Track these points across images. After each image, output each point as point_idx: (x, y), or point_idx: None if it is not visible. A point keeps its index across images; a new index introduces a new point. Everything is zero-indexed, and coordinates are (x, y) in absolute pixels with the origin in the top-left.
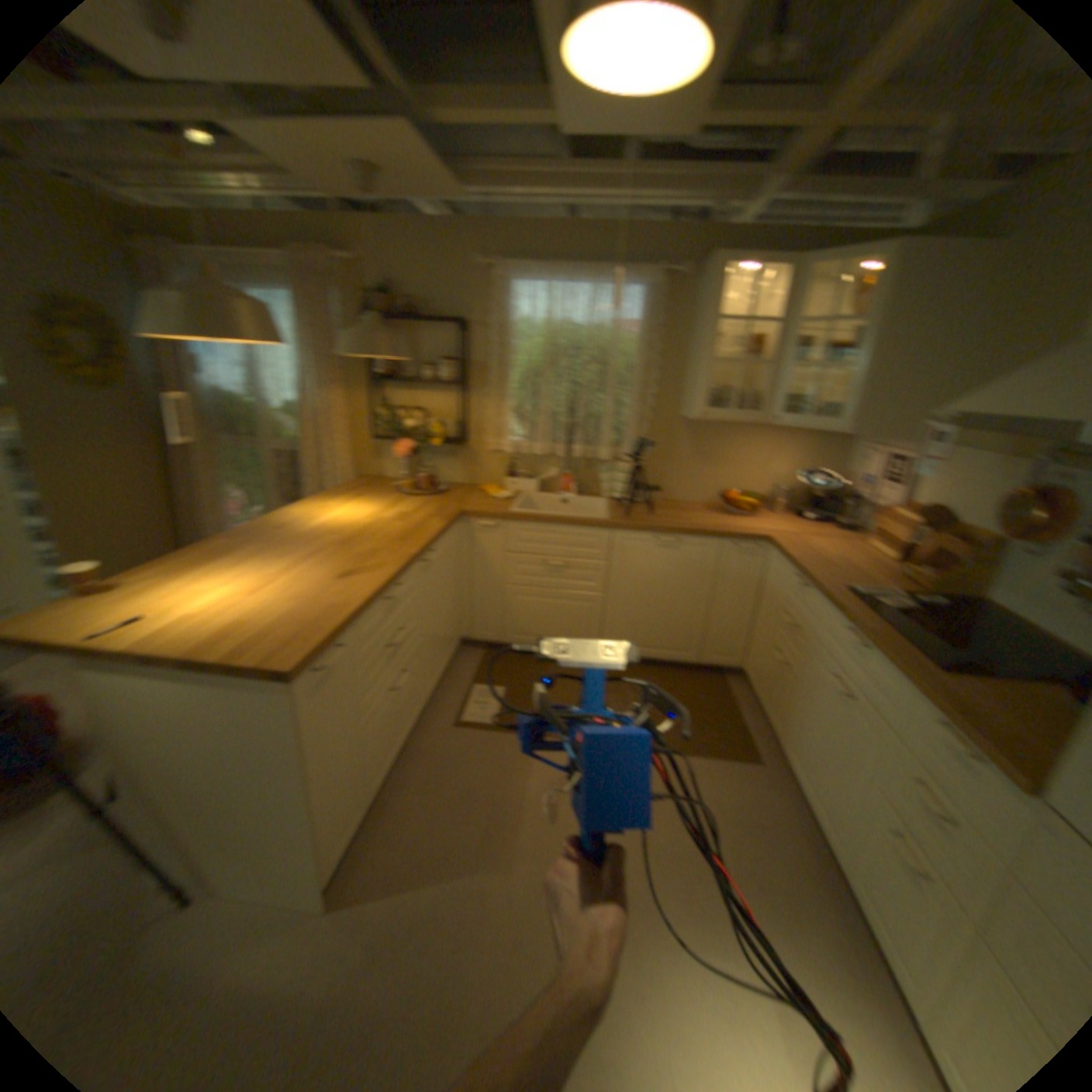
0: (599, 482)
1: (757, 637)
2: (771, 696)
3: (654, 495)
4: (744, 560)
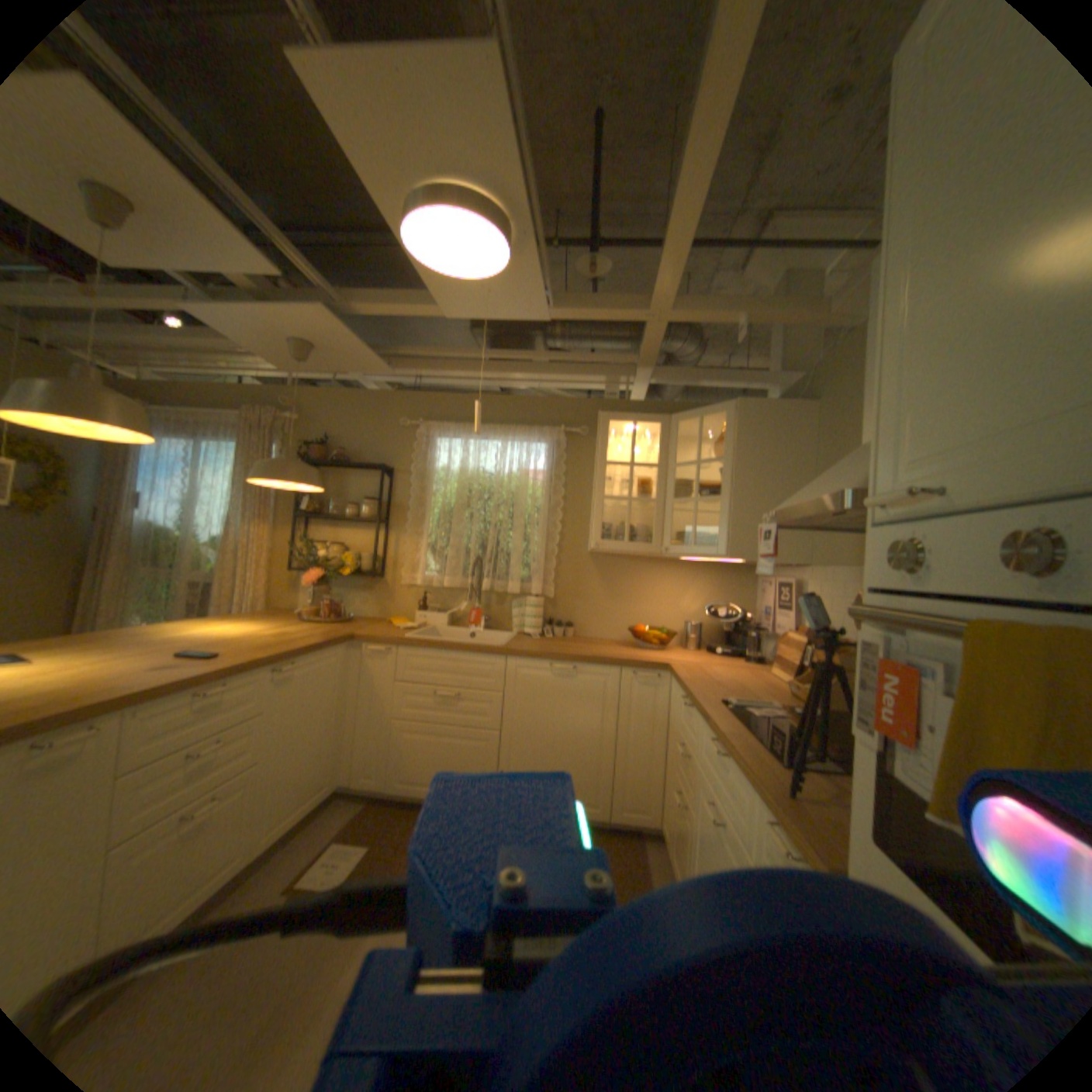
0: (513, 616)
1: (669, 786)
2: (679, 858)
3: (569, 631)
4: (648, 693)
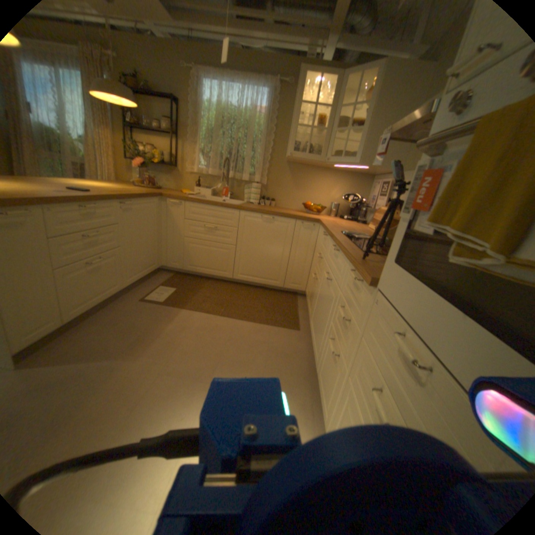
0: (245, 194)
1: (310, 273)
2: (310, 299)
3: (272, 203)
4: (307, 233)
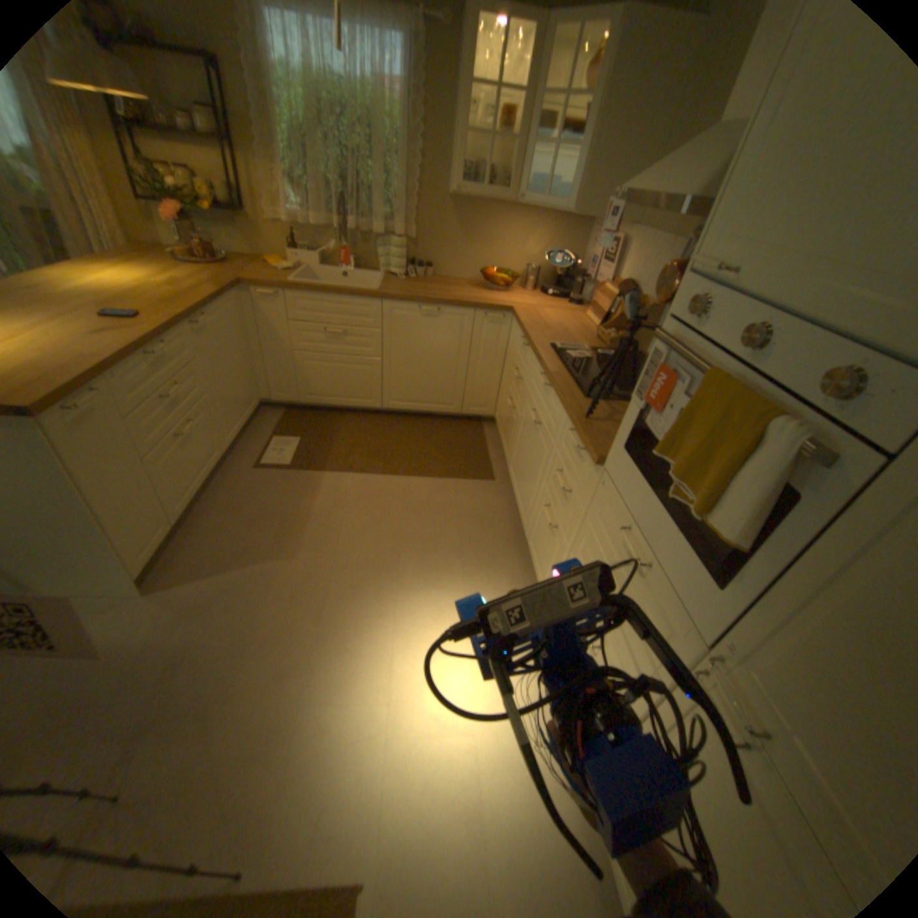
0: (380, 257)
1: (502, 393)
2: (505, 434)
3: (429, 272)
4: (494, 330)
